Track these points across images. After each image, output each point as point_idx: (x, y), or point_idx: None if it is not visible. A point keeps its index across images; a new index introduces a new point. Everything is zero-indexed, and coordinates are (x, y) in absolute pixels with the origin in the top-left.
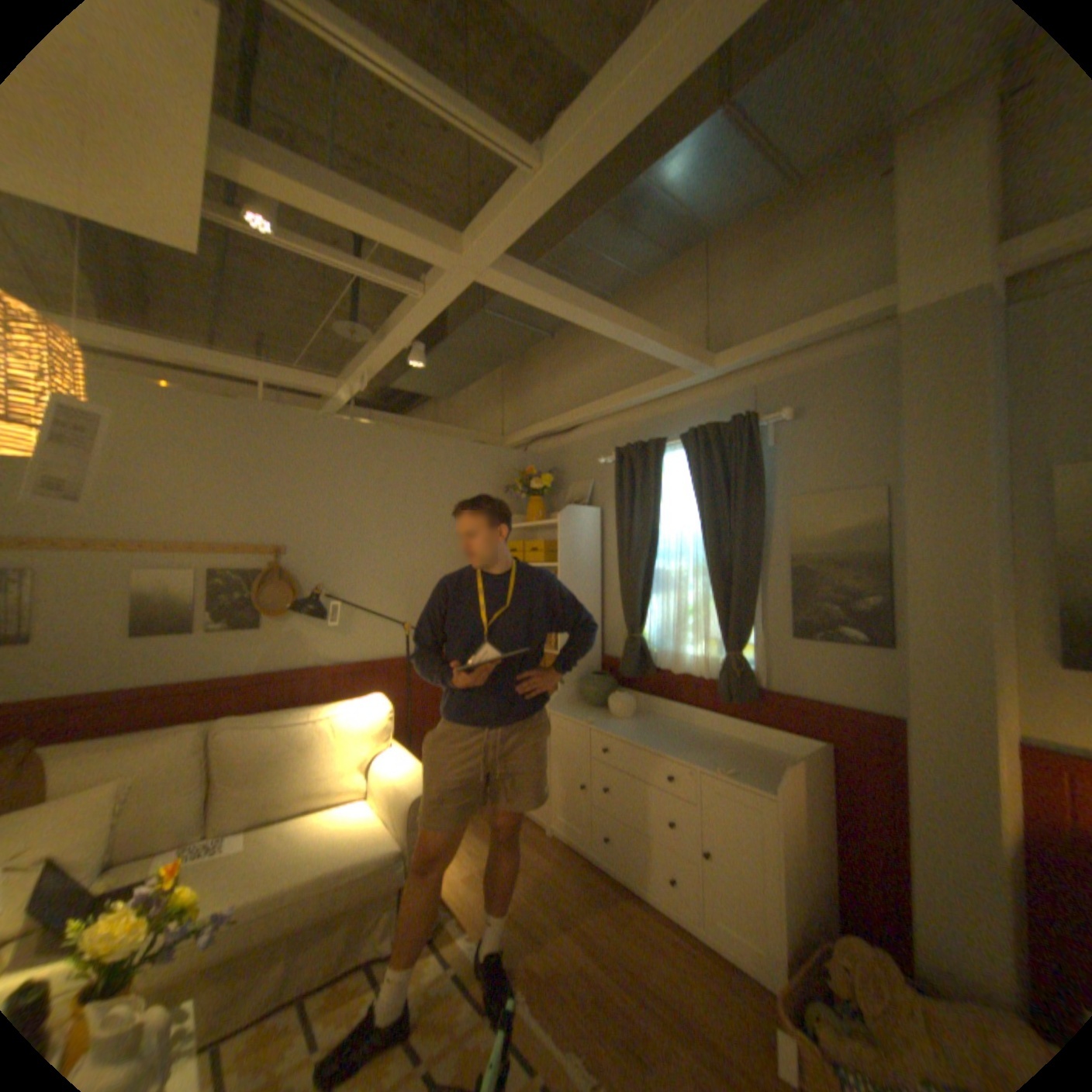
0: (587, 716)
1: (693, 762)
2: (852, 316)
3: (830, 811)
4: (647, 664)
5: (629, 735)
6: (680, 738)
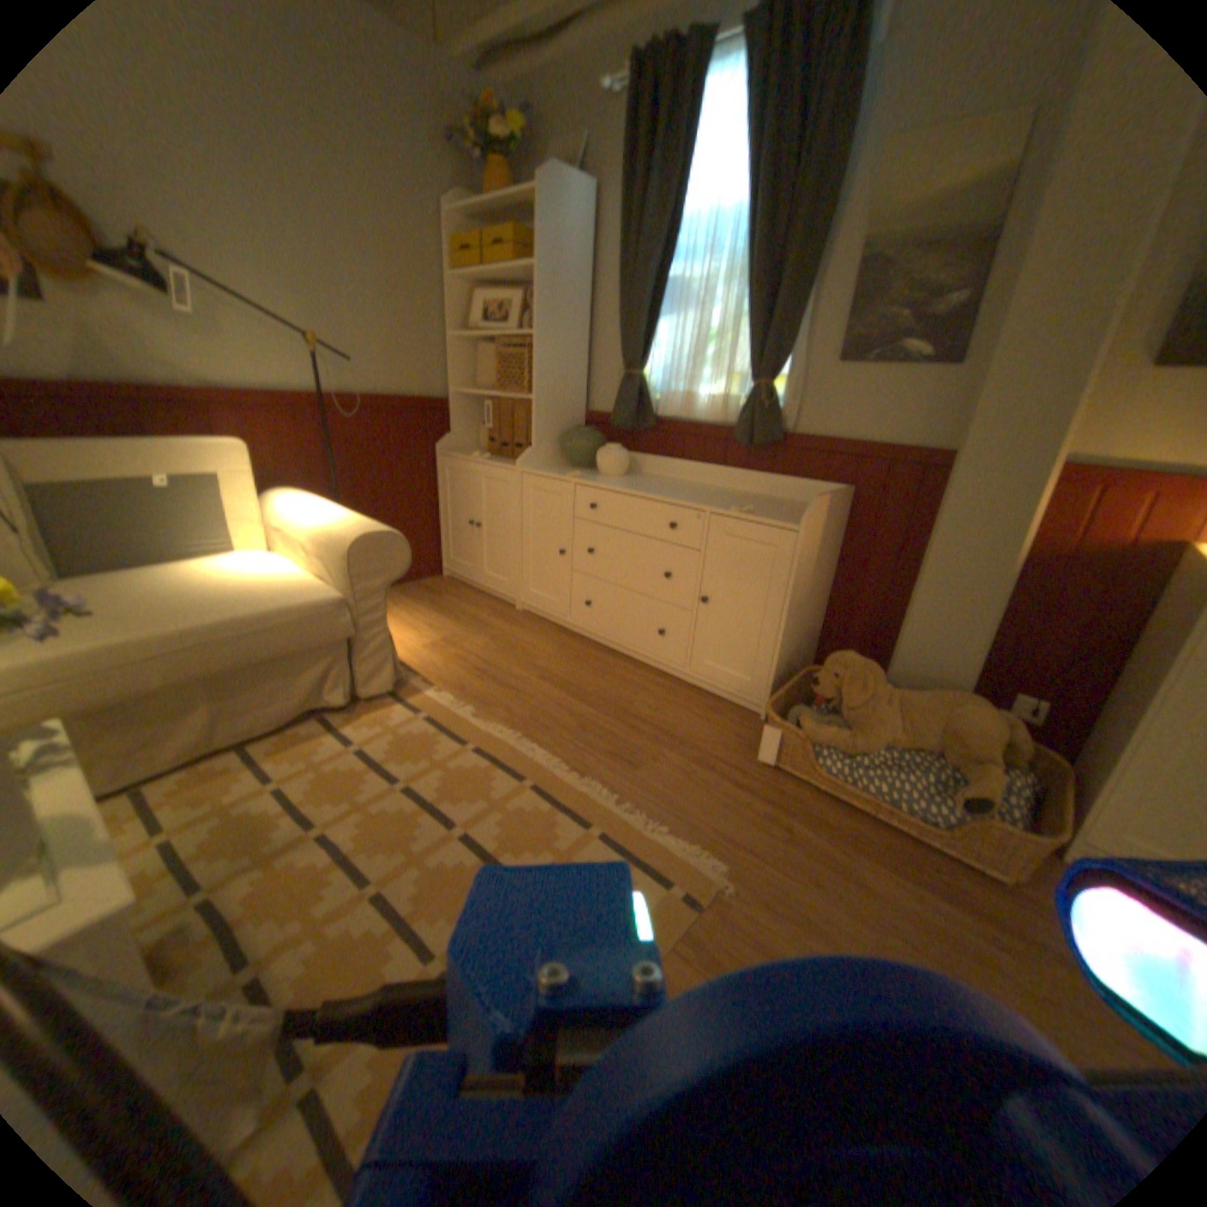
0: (569, 473)
1: (702, 505)
2: None
3: (834, 556)
4: (647, 412)
5: (623, 486)
6: (683, 490)
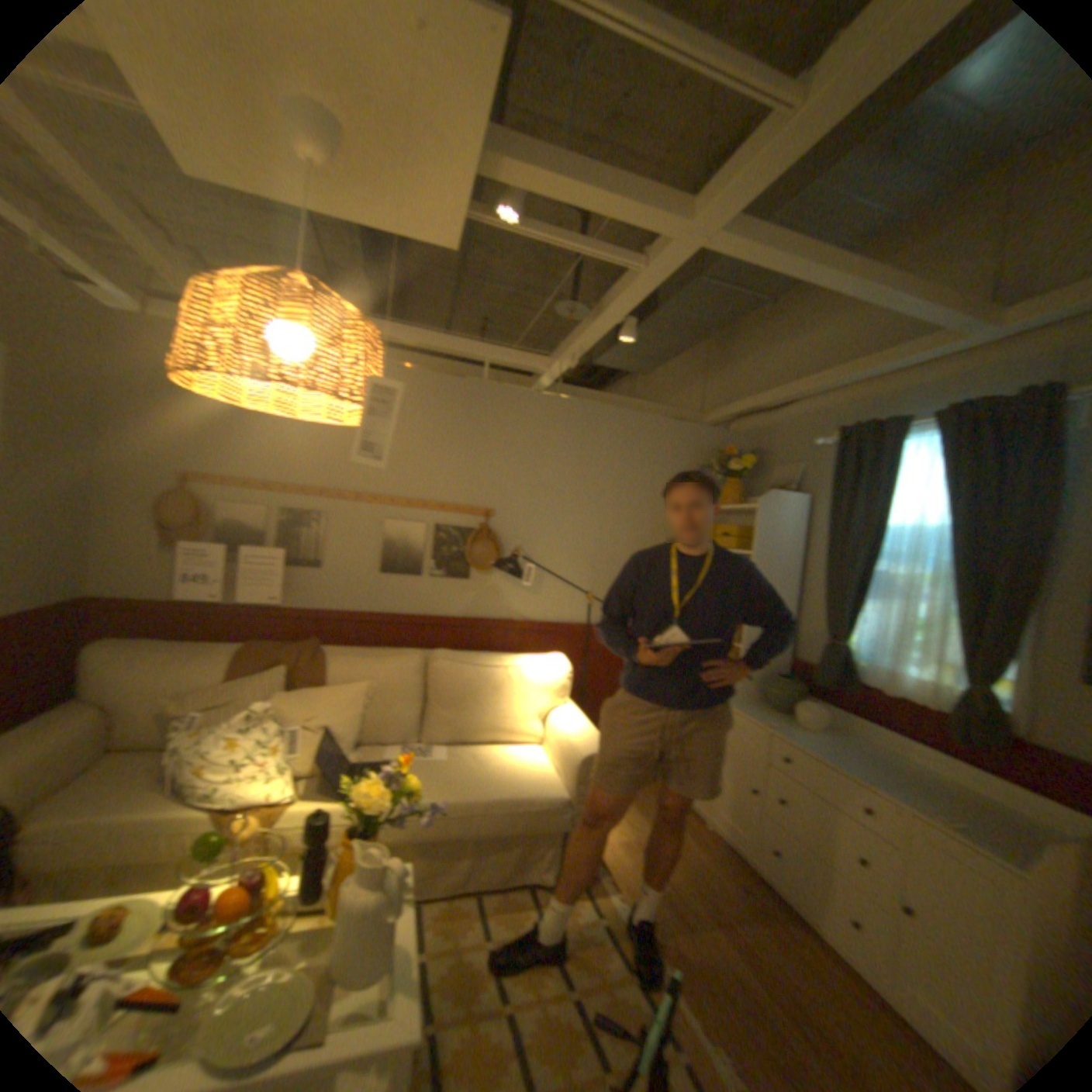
0: (768, 719)
1: (903, 801)
2: None
3: None
4: (851, 677)
5: (819, 750)
6: (887, 770)
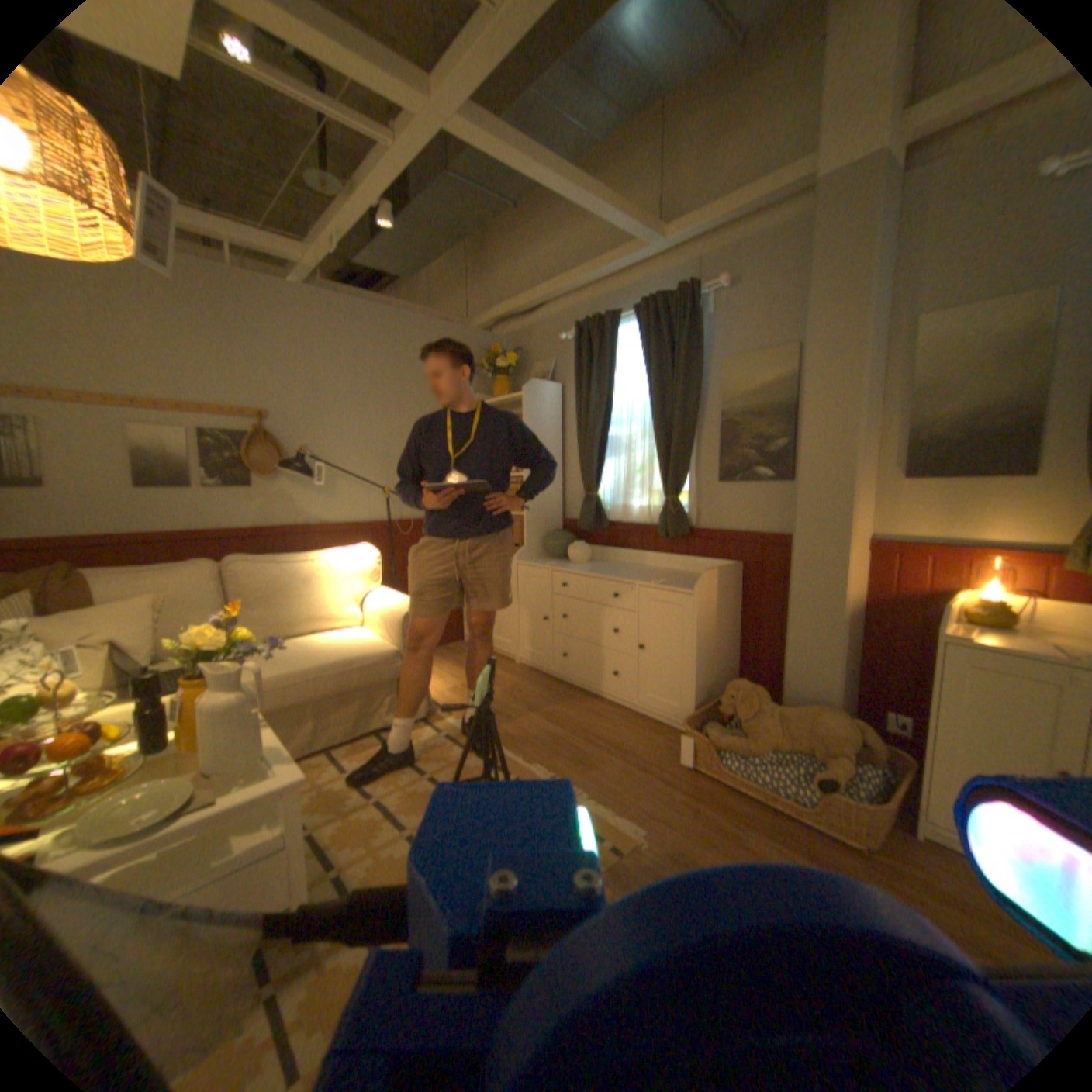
0: (549, 563)
1: (633, 580)
2: (785, 182)
3: (736, 611)
4: (601, 519)
5: (584, 570)
6: (625, 570)
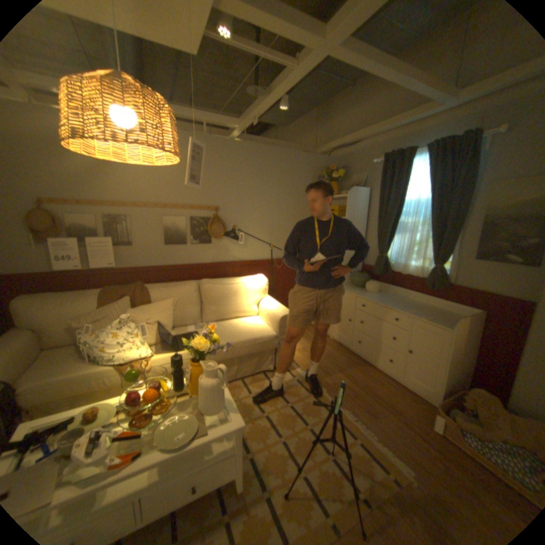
0: (354, 290)
1: (409, 313)
2: None
3: (477, 340)
4: (387, 269)
5: (376, 299)
6: (402, 303)
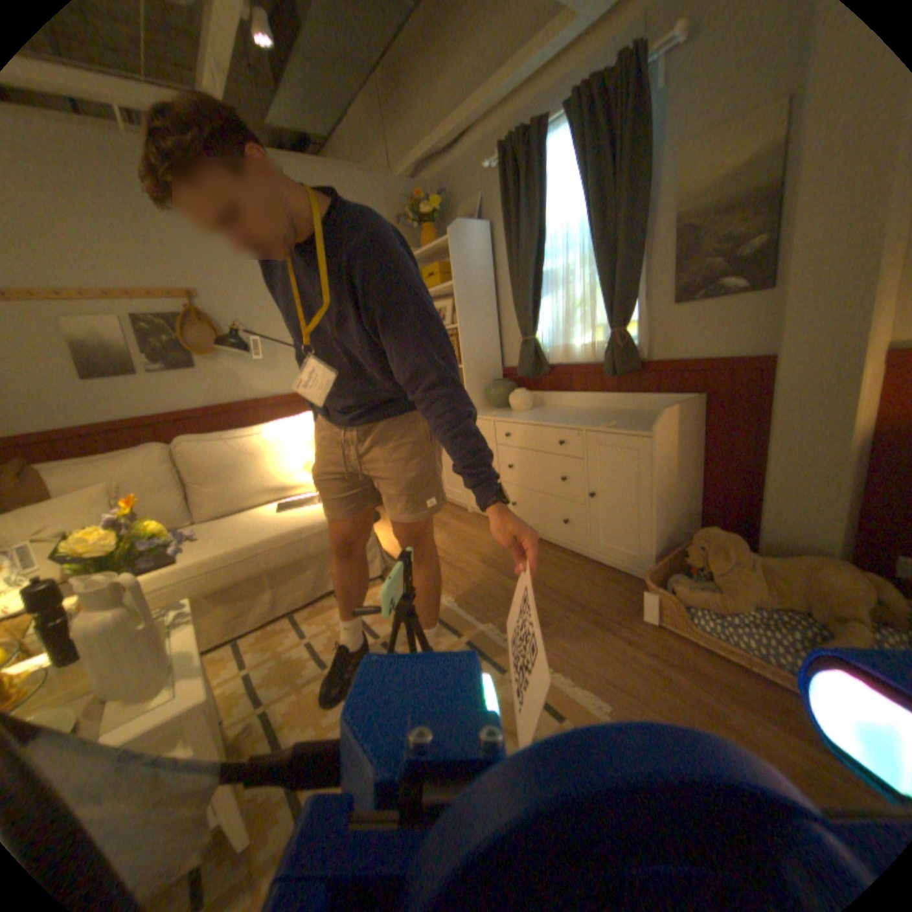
0: (491, 413)
1: (581, 425)
2: None
3: (699, 449)
4: (542, 363)
5: (527, 418)
6: (571, 415)
